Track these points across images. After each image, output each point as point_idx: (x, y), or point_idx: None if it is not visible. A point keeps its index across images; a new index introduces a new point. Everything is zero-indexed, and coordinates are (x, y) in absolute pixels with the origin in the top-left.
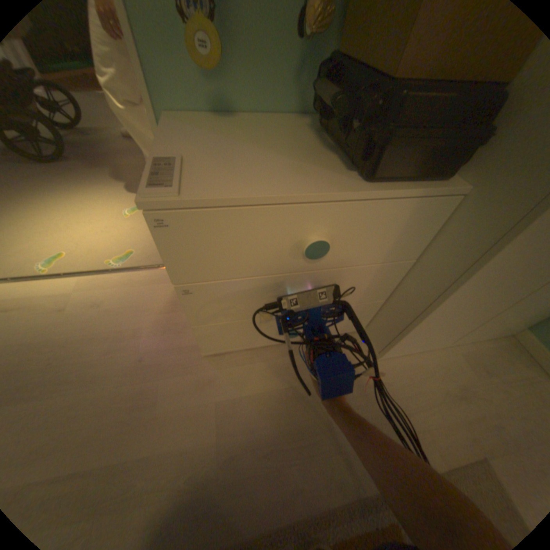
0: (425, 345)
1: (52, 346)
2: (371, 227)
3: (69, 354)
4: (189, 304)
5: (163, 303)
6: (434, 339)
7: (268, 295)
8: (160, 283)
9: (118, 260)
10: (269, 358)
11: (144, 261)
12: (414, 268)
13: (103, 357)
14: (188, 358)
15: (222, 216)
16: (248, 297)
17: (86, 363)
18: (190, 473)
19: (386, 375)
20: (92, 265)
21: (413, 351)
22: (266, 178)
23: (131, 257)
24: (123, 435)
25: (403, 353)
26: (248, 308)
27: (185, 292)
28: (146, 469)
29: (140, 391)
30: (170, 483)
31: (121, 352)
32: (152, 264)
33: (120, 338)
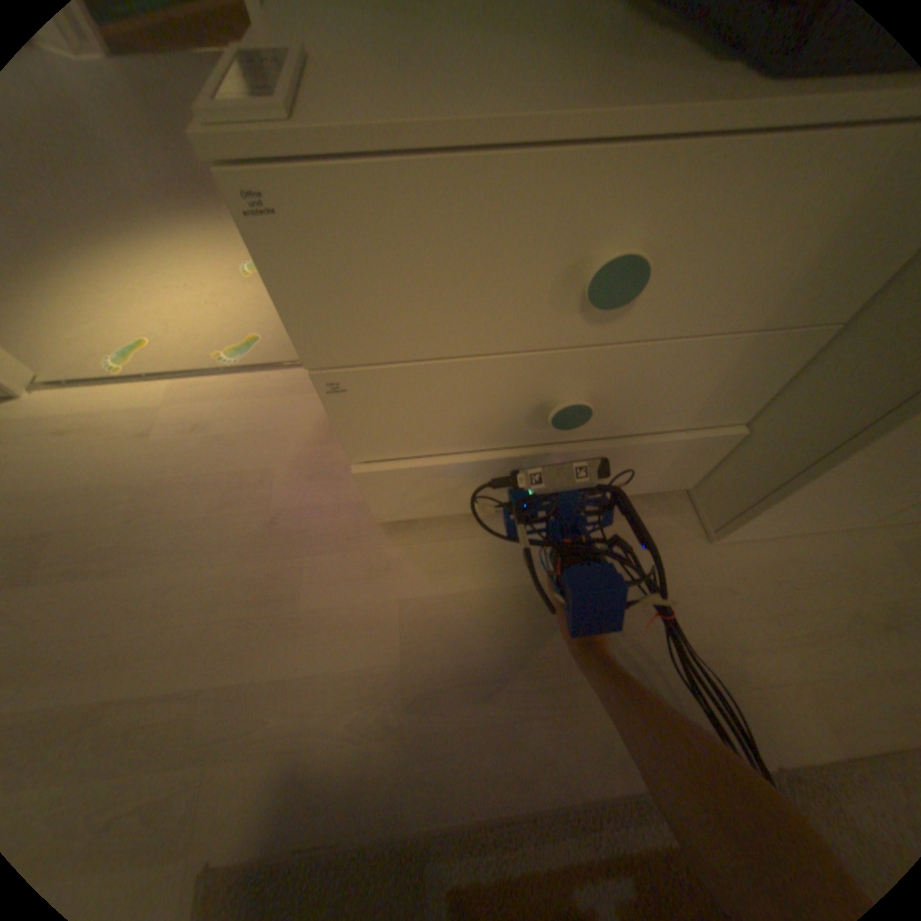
0: (819, 521)
1: (132, 492)
2: (758, 225)
3: (158, 507)
4: (344, 417)
5: (309, 427)
6: (844, 509)
7: (500, 402)
8: (304, 393)
9: (234, 352)
10: (497, 530)
11: (277, 355)
12: (833, 346)
13: (213, 515)
14: (353, 523)
15: (397, 186)
16: (459, 406)
17: (185, 523)
18: (356, 713)
19: (728, 573)
20: (192, 361)
21: (788, 532)
22: (505, 80)
23: (255, 347)
24: (247, 642)
25: (766, 535)
26: (460, 430)
27: (332, 389)
28: (284, 700)
29: (274, 573)
30: (322, 725)
31: (240, 507)
32: (291, 359)
33: (239, 485)
